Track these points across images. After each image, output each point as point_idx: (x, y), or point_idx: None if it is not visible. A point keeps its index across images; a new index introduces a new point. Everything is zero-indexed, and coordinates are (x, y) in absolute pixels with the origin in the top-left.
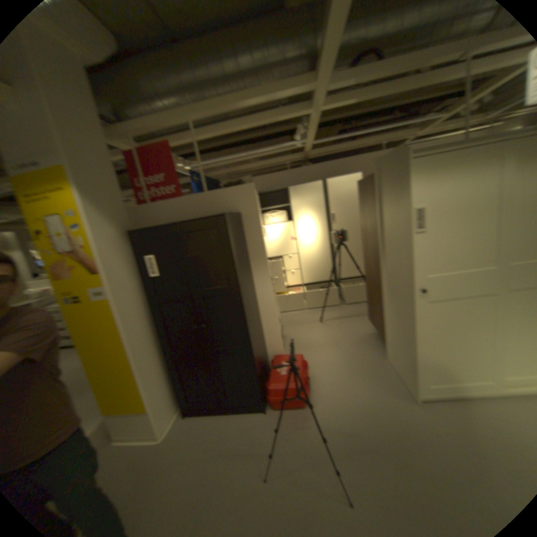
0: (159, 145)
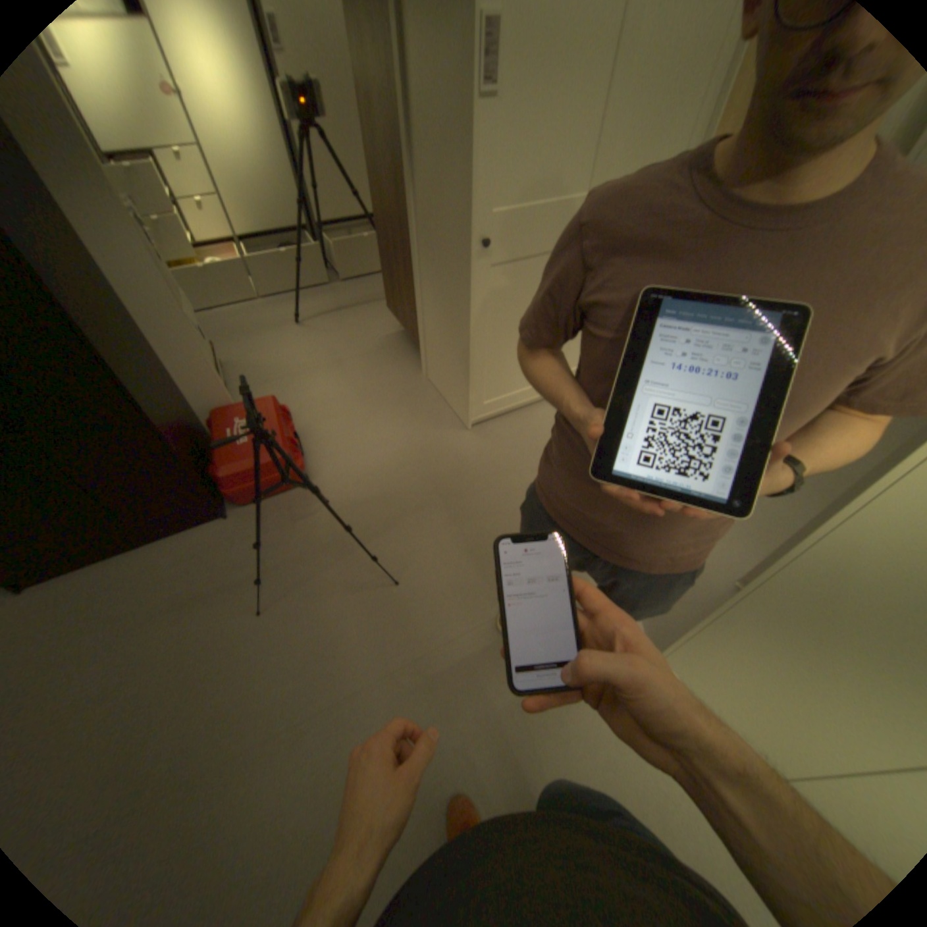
0: None
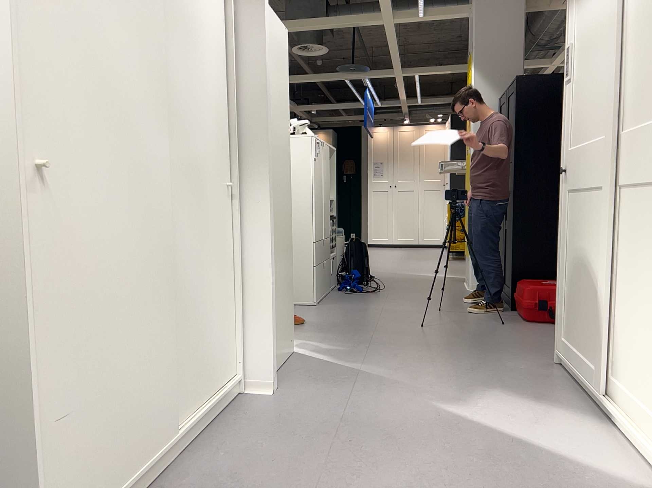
0: None
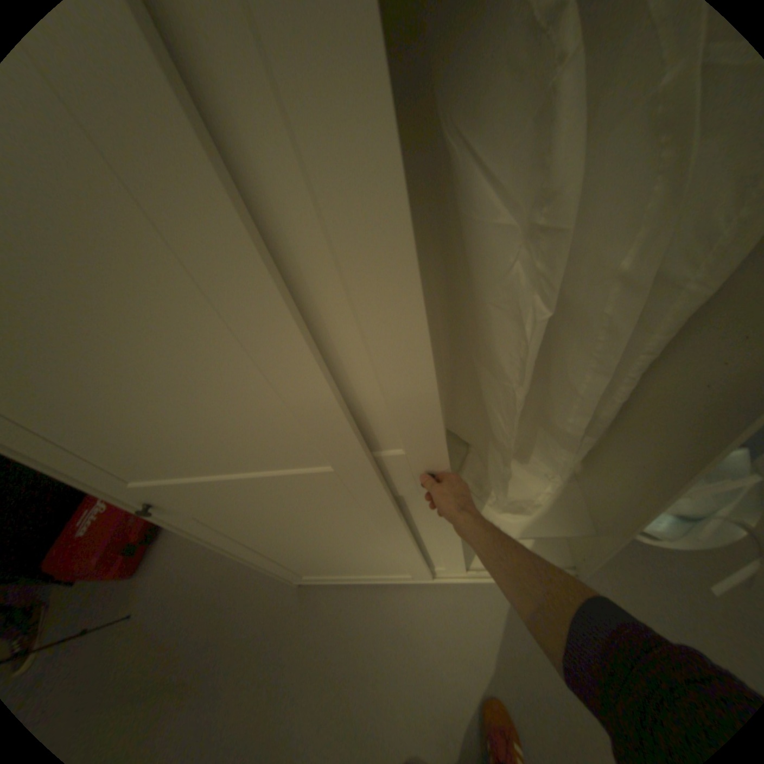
0: None
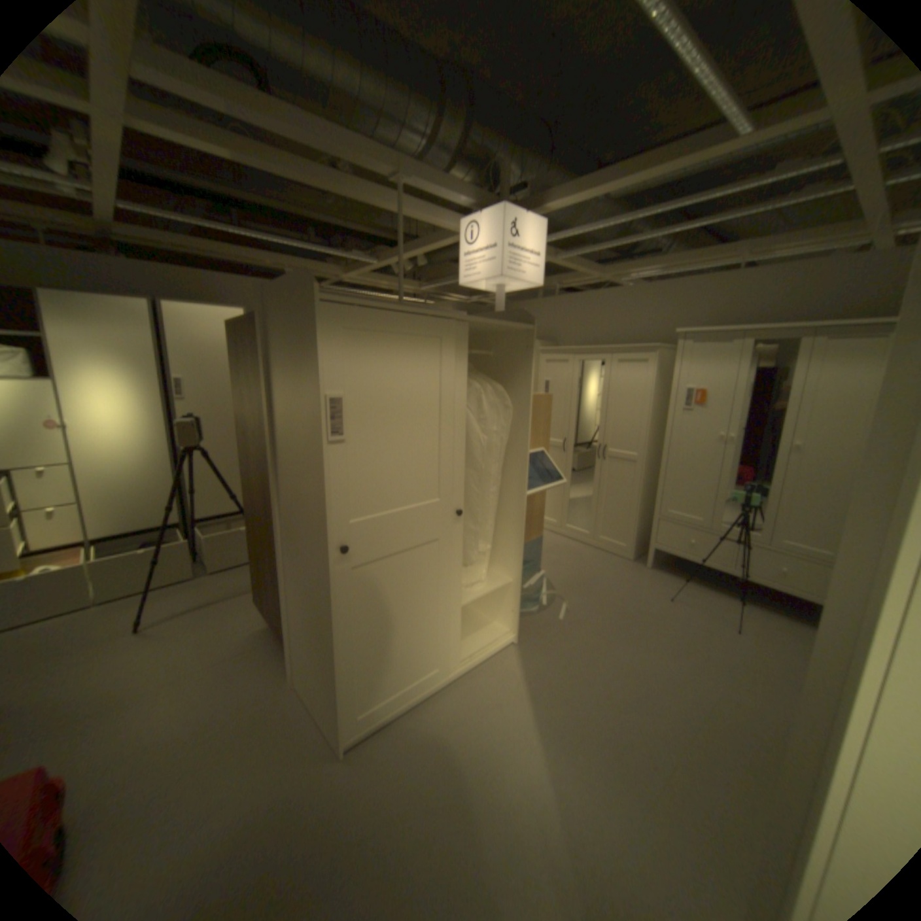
0: None
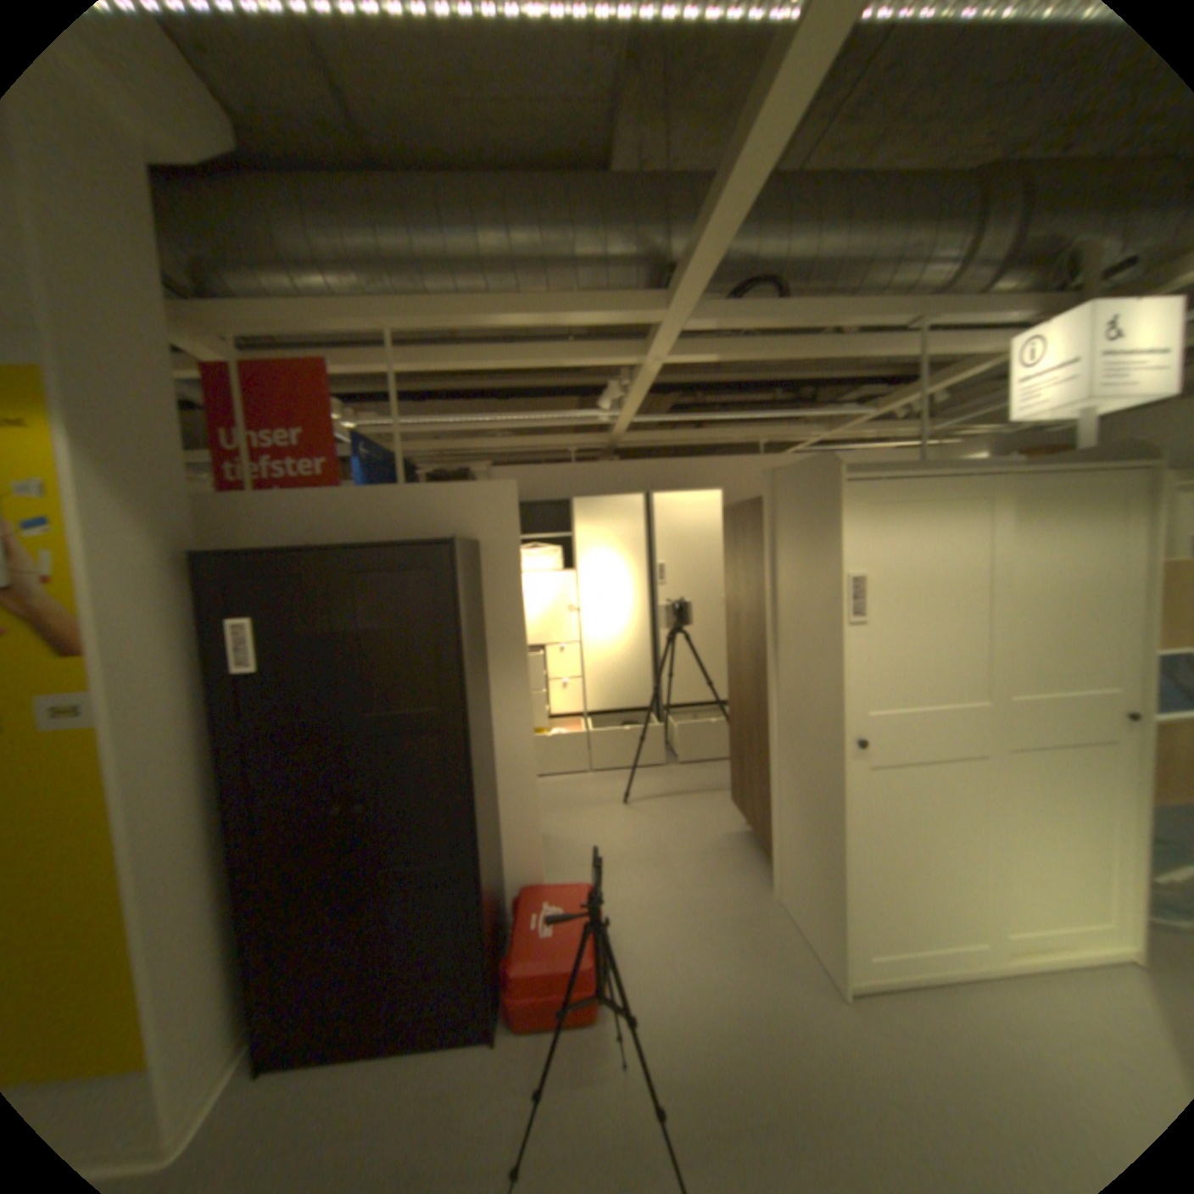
0: (305, 368)
